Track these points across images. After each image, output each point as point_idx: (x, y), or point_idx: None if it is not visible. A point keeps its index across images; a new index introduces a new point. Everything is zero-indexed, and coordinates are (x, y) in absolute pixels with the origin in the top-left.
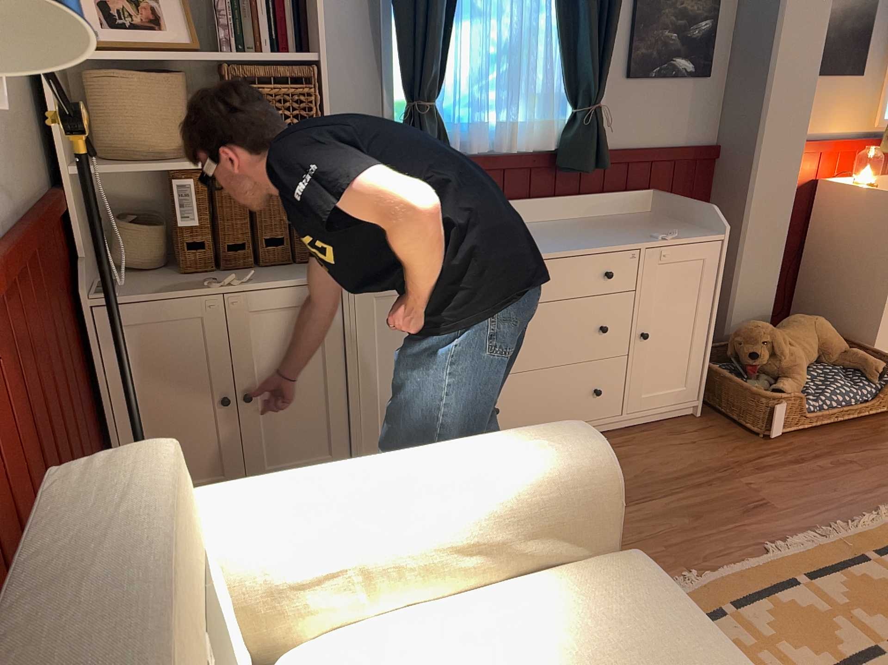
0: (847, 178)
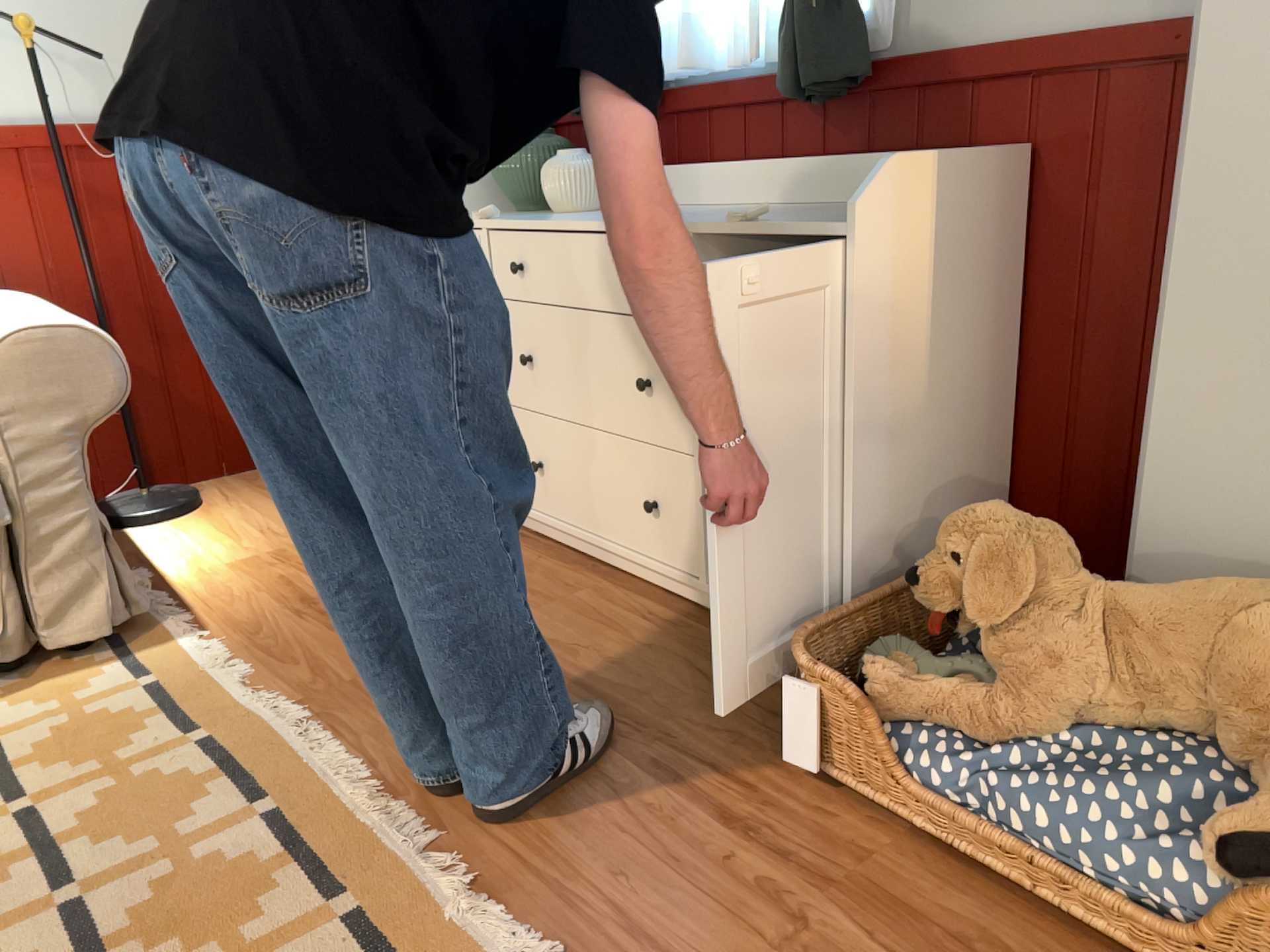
0: None
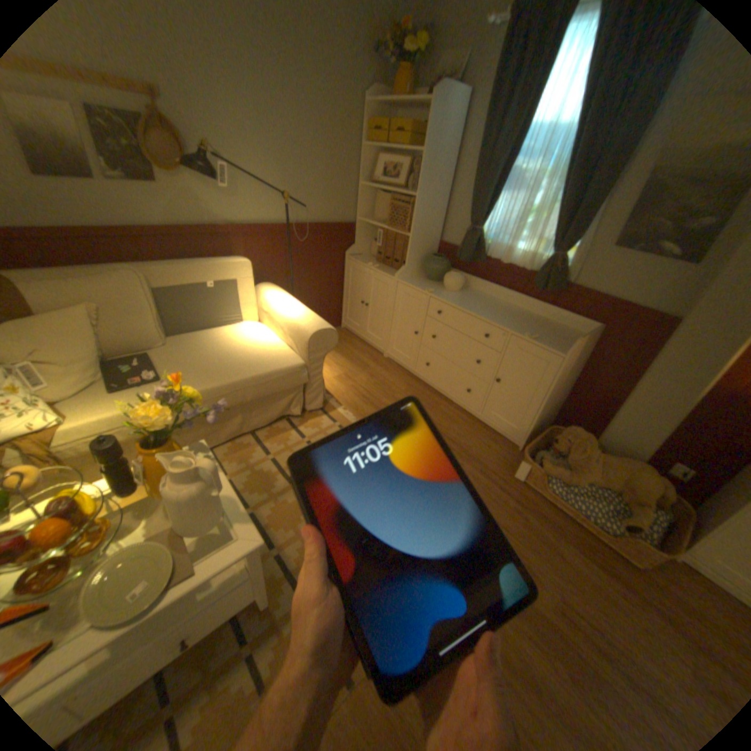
0: None
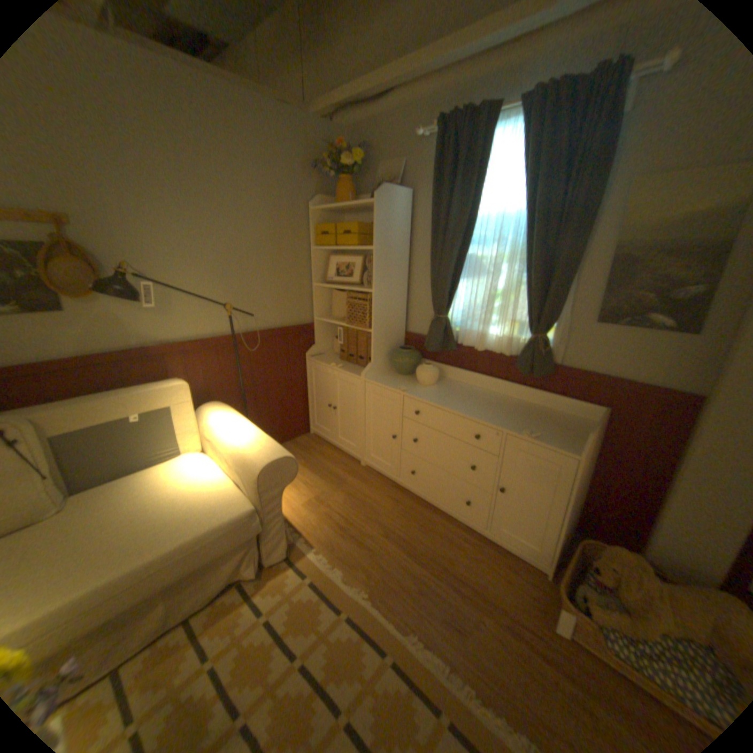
0: None
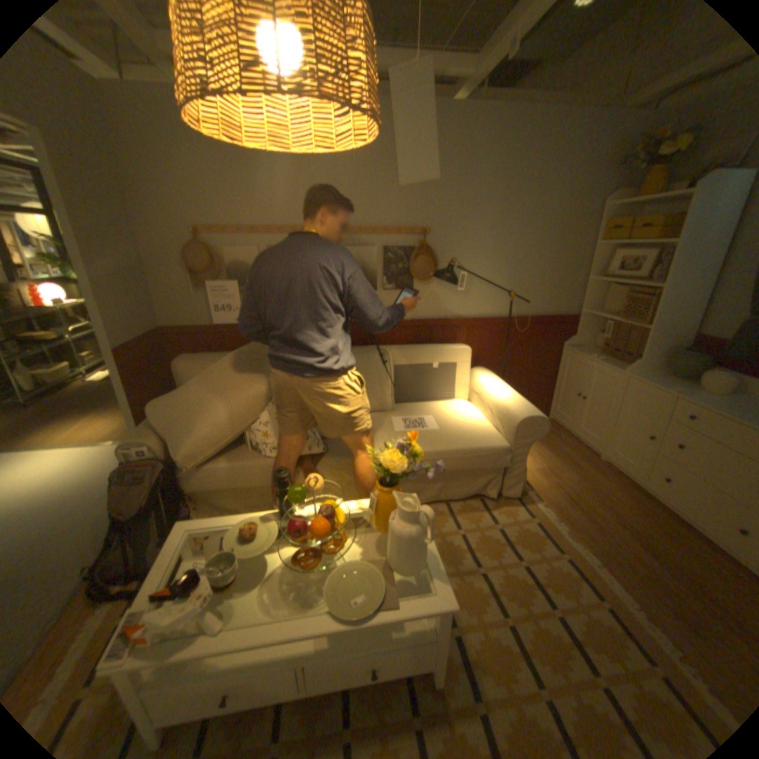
0: None
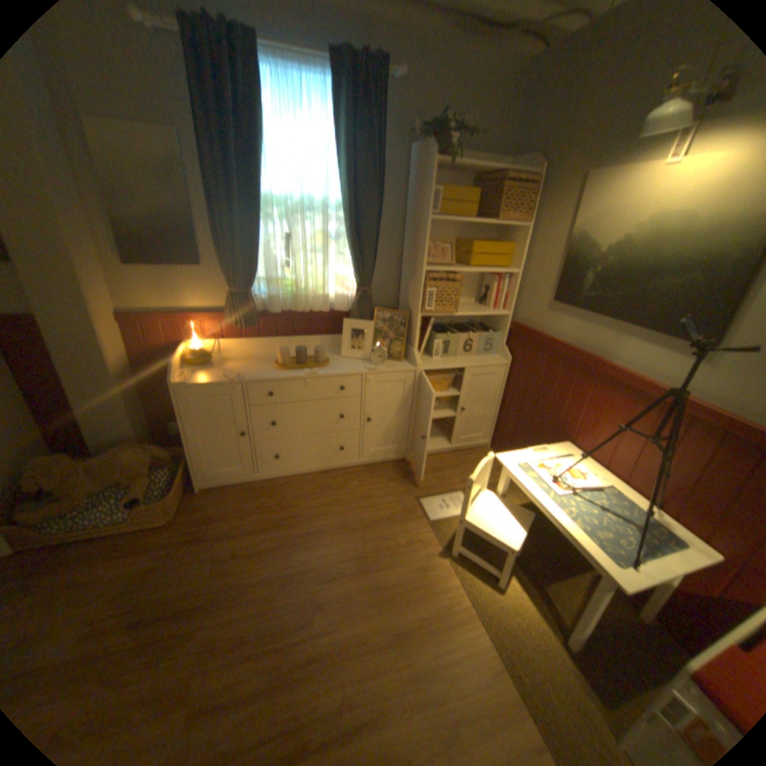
0: (206, 343)
